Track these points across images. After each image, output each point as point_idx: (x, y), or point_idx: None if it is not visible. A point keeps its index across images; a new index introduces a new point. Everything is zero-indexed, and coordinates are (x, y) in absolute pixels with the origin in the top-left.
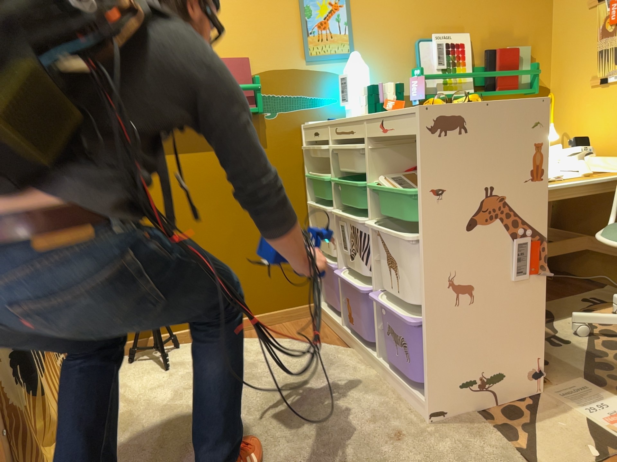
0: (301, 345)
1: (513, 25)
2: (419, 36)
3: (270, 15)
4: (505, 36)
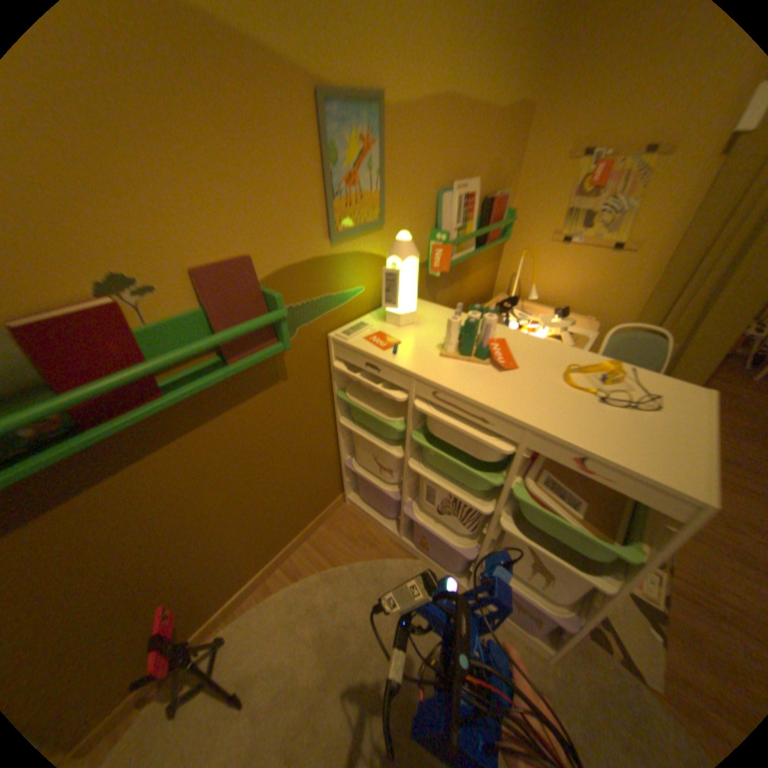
0: (368, 571)
1: (505, 161)
2: (442, 182)
3: (276, 158)
4: (498, 174)
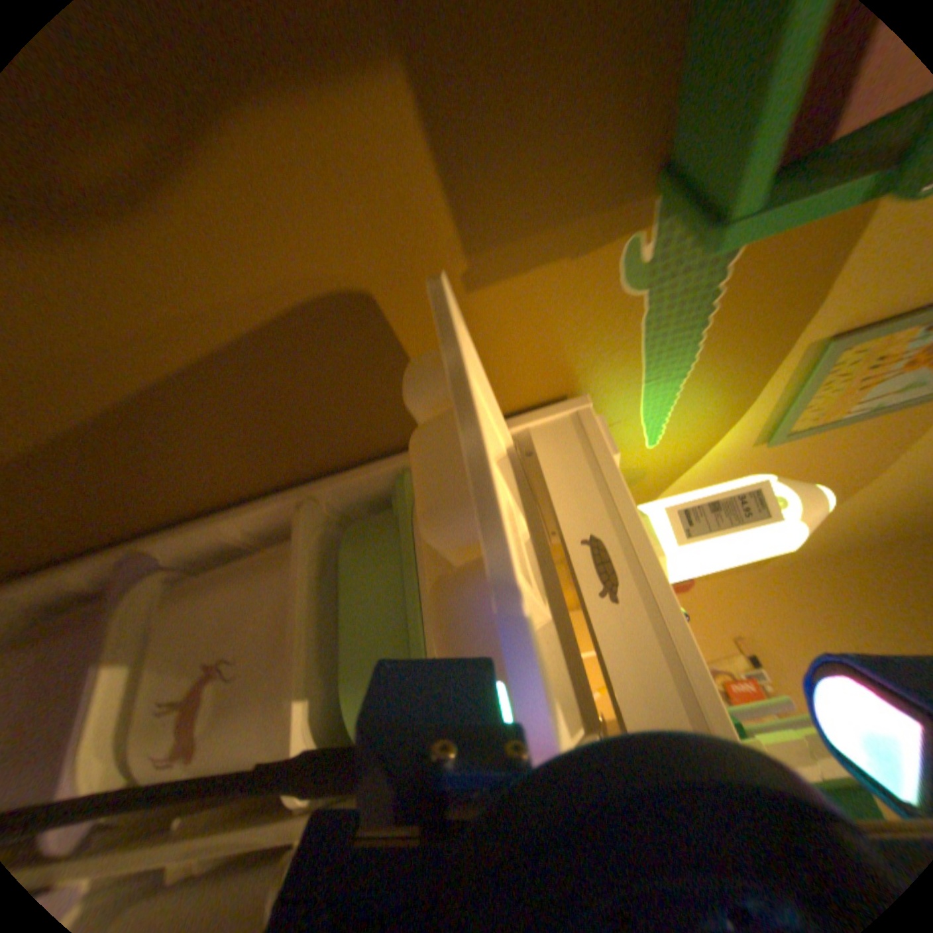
0: None
1: None
2: None
3: None
4: None
